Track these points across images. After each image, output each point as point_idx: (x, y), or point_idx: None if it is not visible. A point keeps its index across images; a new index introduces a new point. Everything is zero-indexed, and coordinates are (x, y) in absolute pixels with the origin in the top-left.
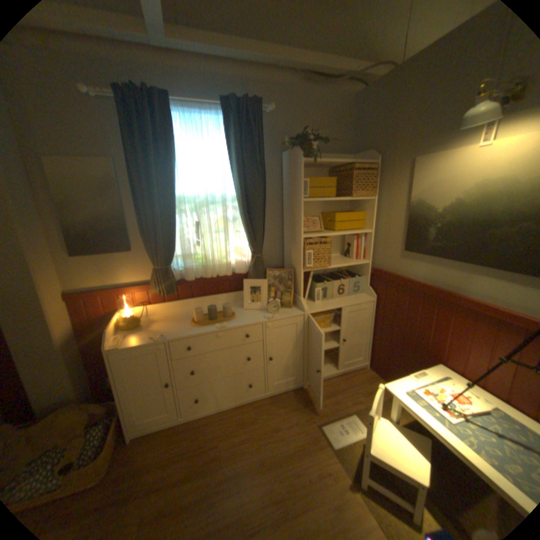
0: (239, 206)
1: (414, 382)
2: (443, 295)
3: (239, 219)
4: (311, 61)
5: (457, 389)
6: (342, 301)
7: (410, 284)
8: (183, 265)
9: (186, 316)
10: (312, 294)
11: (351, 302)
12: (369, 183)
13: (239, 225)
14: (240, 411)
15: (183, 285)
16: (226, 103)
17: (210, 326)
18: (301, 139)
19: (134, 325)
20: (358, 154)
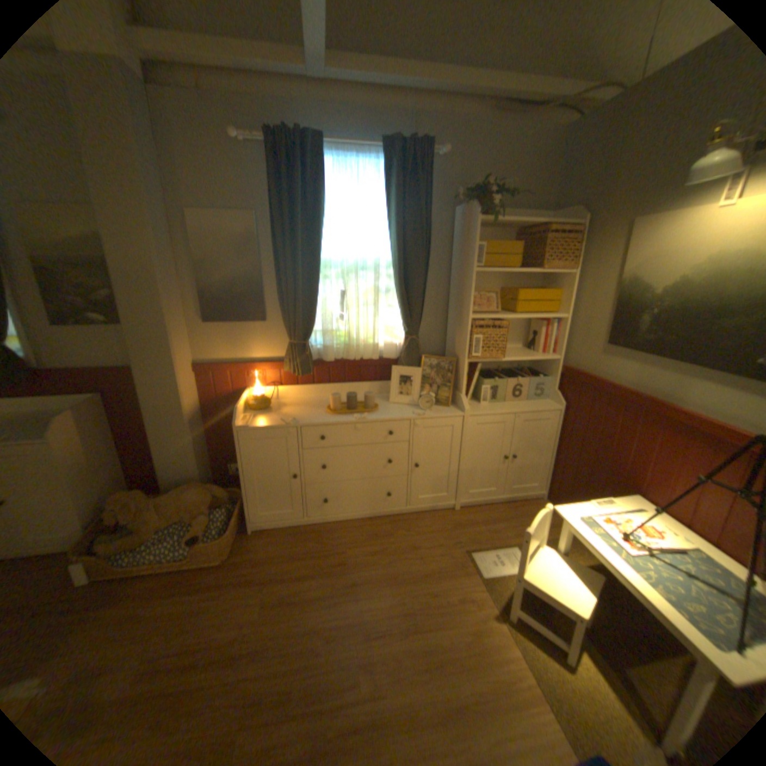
0: (394, 275)
1: (594, 509)
2: (650, 404)
3: (393, 291)
4: (505, 86)
5: (650, 522)
6: (517, 406)
7: (610, 389)
8: (321, 342)
9: (321, 403)
10: (478, 393)
11: (528, 408)
12: (570, 250)
13: (392, 298)
14: (375, 523)
15: (320, 367)
16: (389, 145)
17: (348, 416)
18: (480, 190)
19: (264, 405)
20: (560, 211)
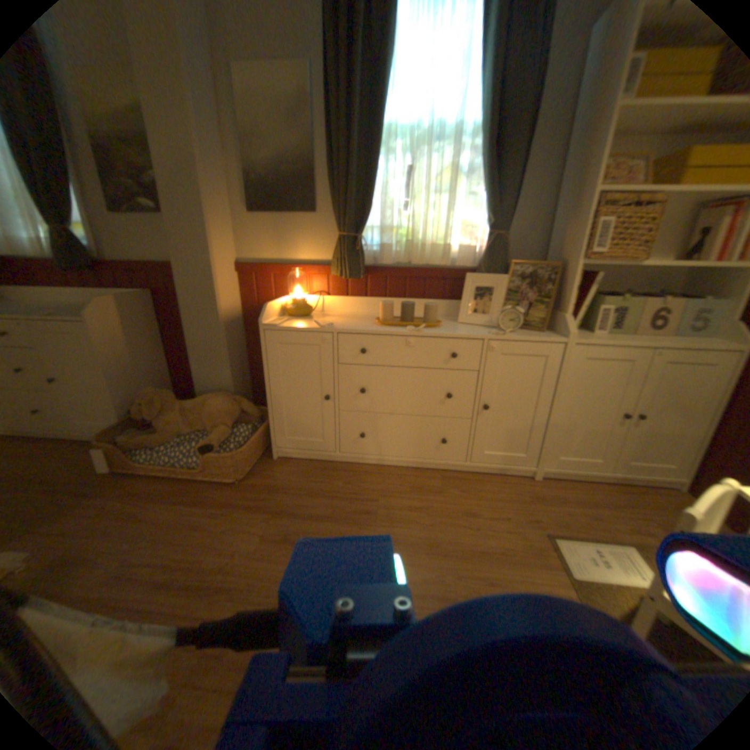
0: (485, 137)
1: None
2: None
3: (480, 166)
4: None
5: None
6: (659, 340)
7: None
8: (380, 241)
9: (372, 318)
10: (593, 319)
11: (680, 343)
12: None
13: (478, 178)
14: (423, 474)
15: (376, 273)
16: None
17: (400, 328)
18: None
19: (304, 310)
20: None
